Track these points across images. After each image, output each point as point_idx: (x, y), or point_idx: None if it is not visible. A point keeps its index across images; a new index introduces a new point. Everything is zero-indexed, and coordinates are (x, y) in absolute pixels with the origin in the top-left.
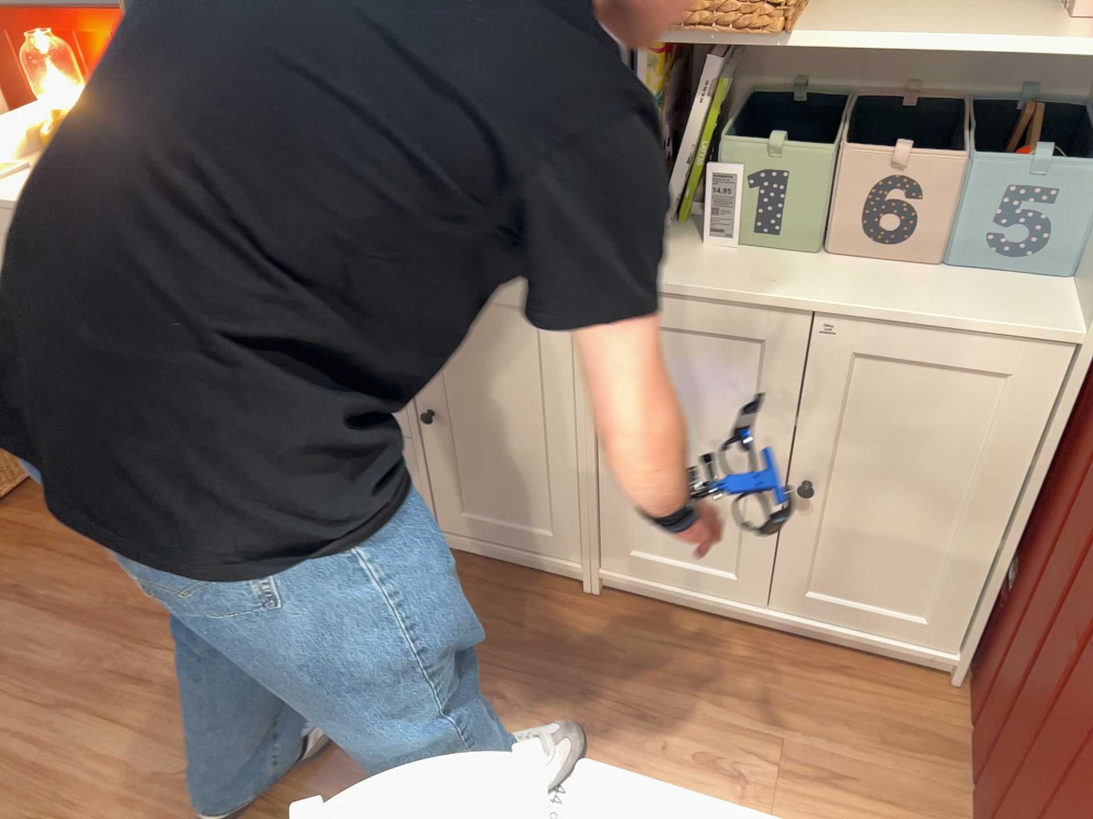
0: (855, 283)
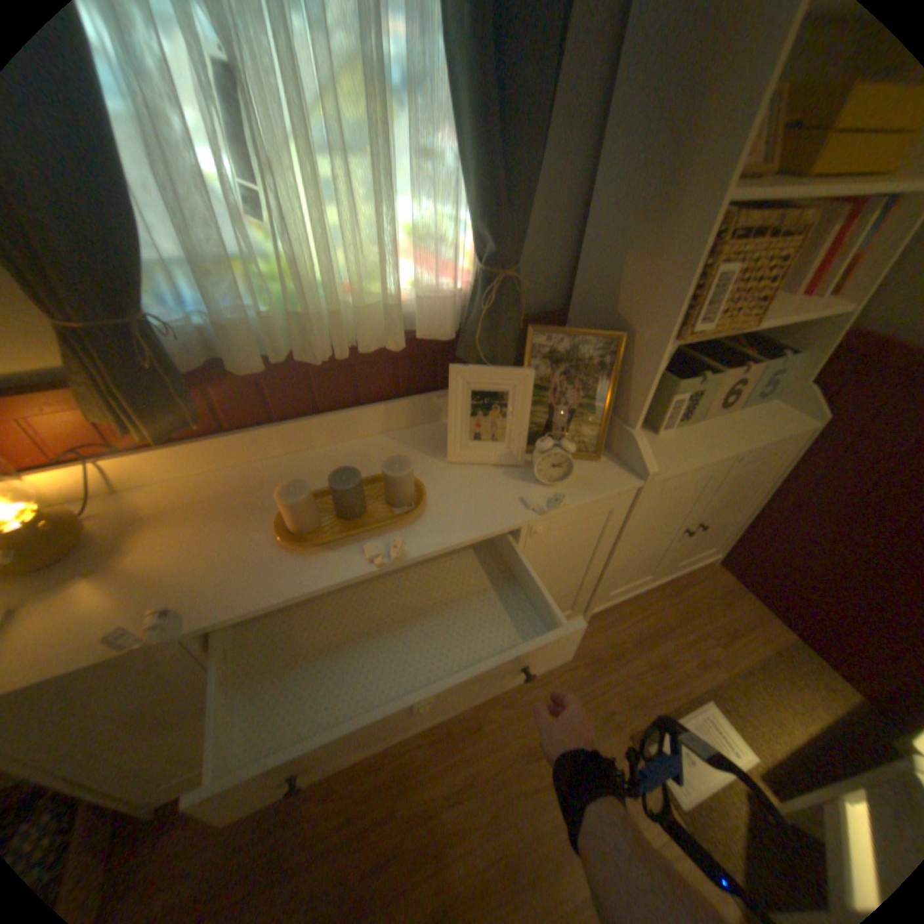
0: (735, 429)
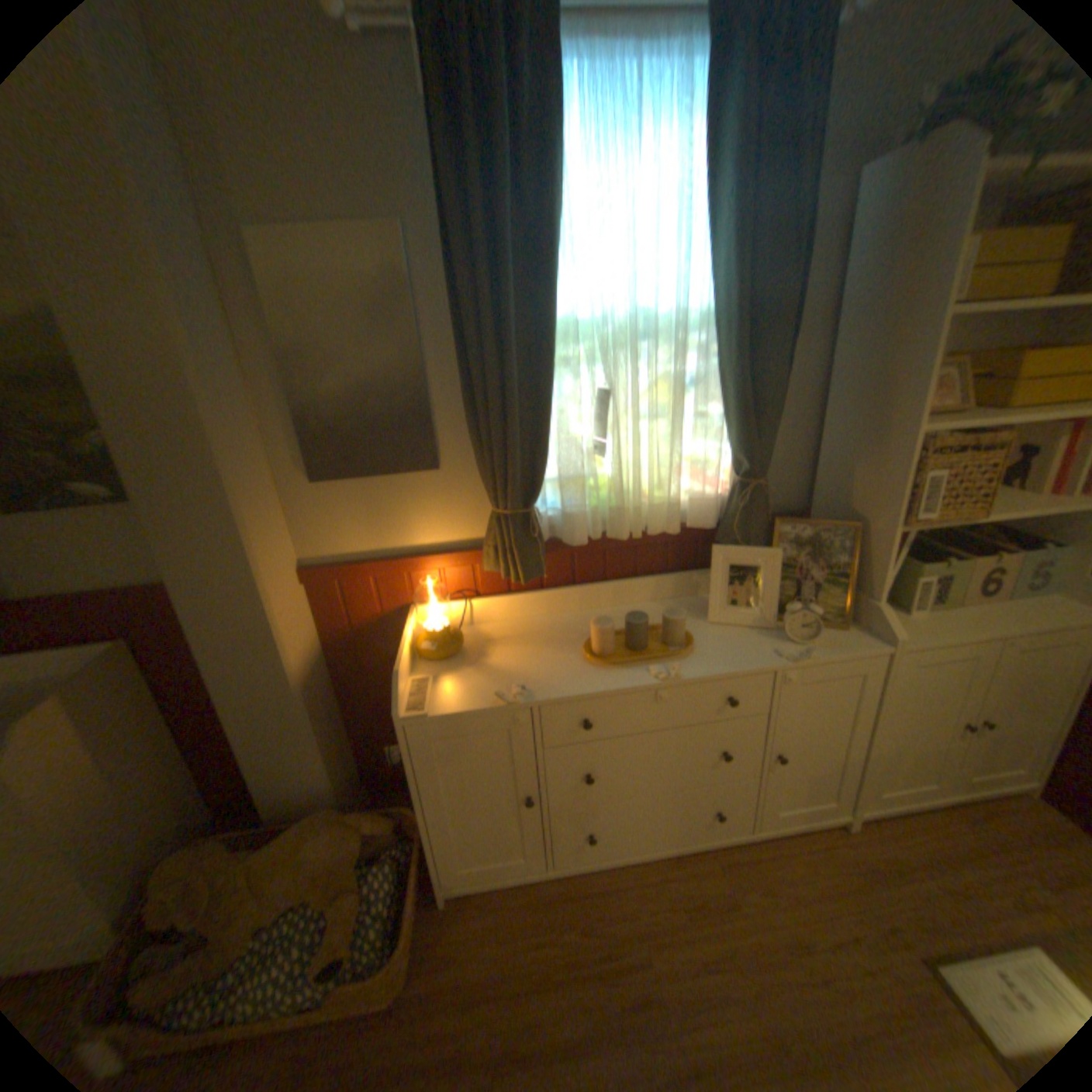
0: (1000, 616)
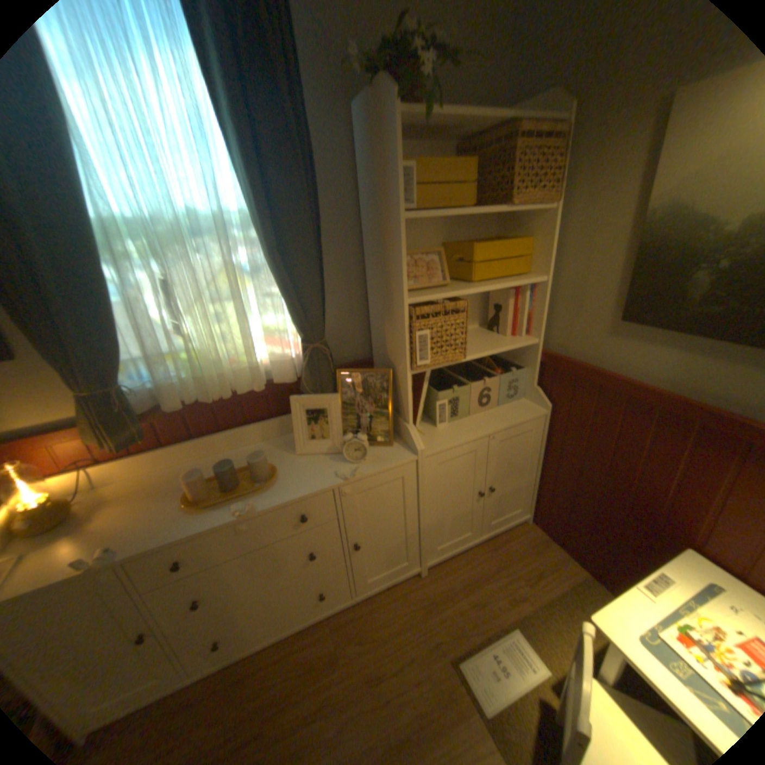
0: (488, 419)
